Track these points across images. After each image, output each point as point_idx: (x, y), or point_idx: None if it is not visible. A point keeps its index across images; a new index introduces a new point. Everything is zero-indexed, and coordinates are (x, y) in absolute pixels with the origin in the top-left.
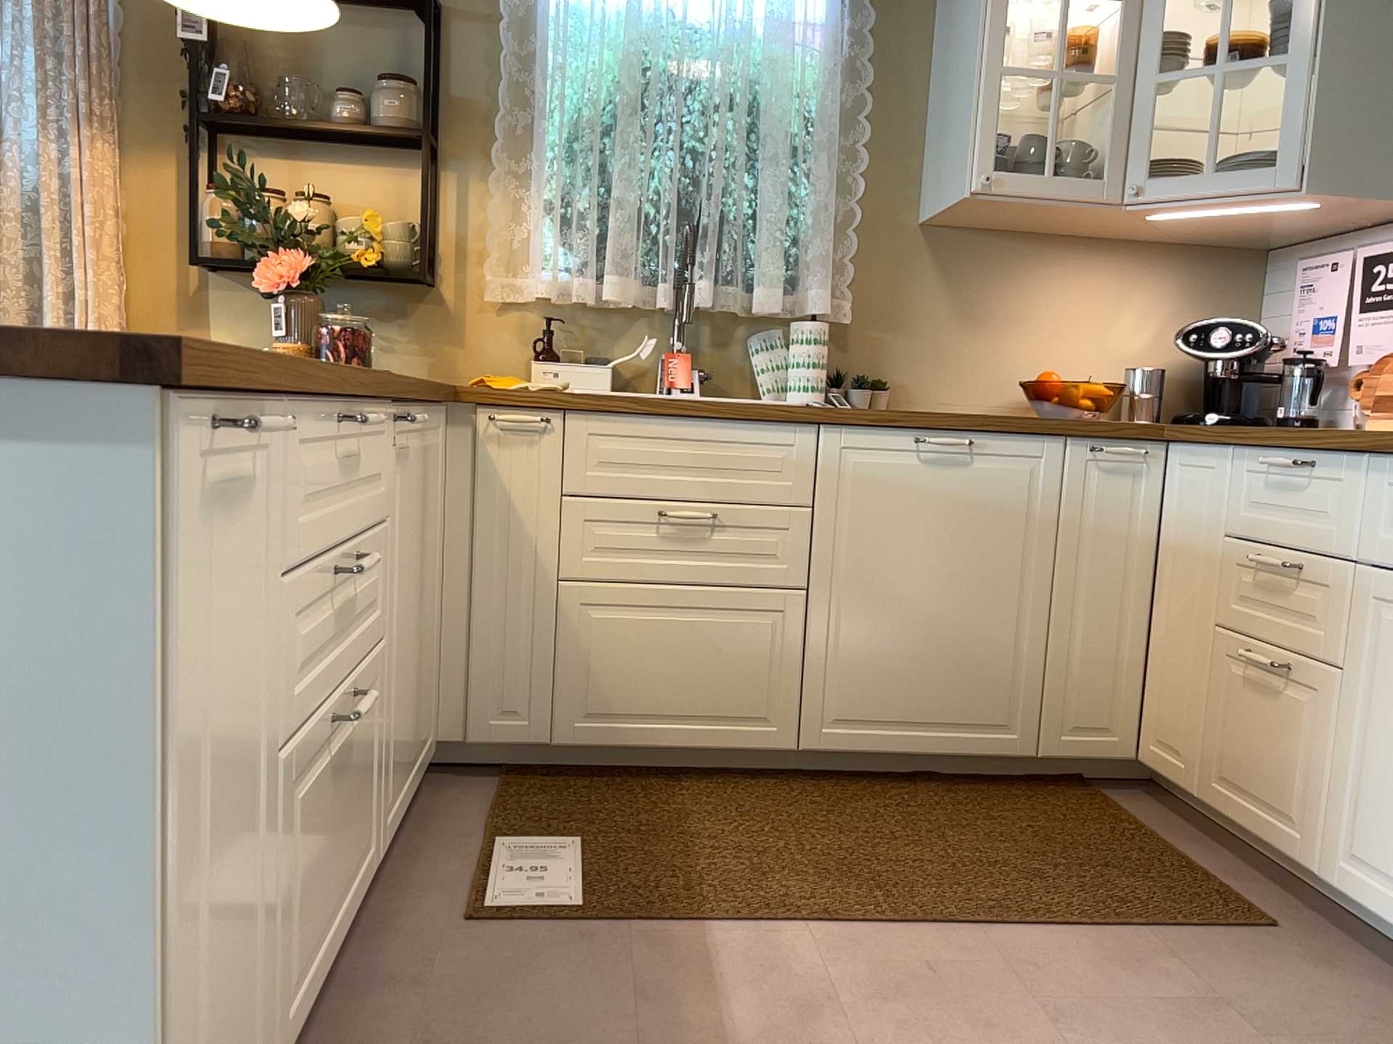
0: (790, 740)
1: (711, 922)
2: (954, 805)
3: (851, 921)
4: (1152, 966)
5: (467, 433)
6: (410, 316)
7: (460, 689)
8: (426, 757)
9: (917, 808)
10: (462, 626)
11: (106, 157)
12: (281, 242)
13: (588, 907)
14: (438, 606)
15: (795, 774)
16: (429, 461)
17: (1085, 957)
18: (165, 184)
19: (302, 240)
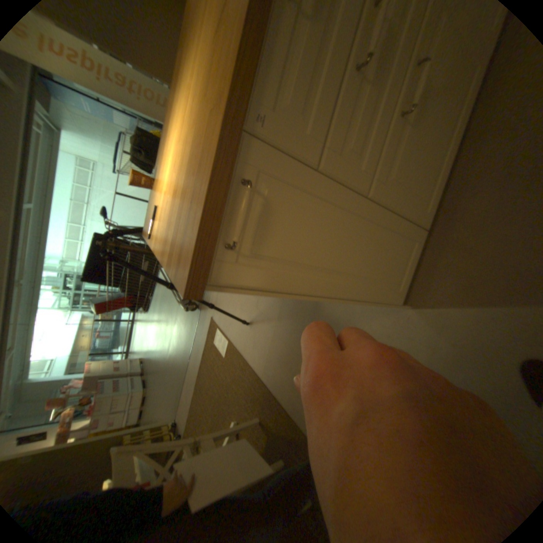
0: None
1: None
2: None
3: None
4: None
5: None
6: None
7: None
8: None
9: None
10: None
11: None
12: None
13: None
14: None
15: None
16: None
17: None
18: None
19: None
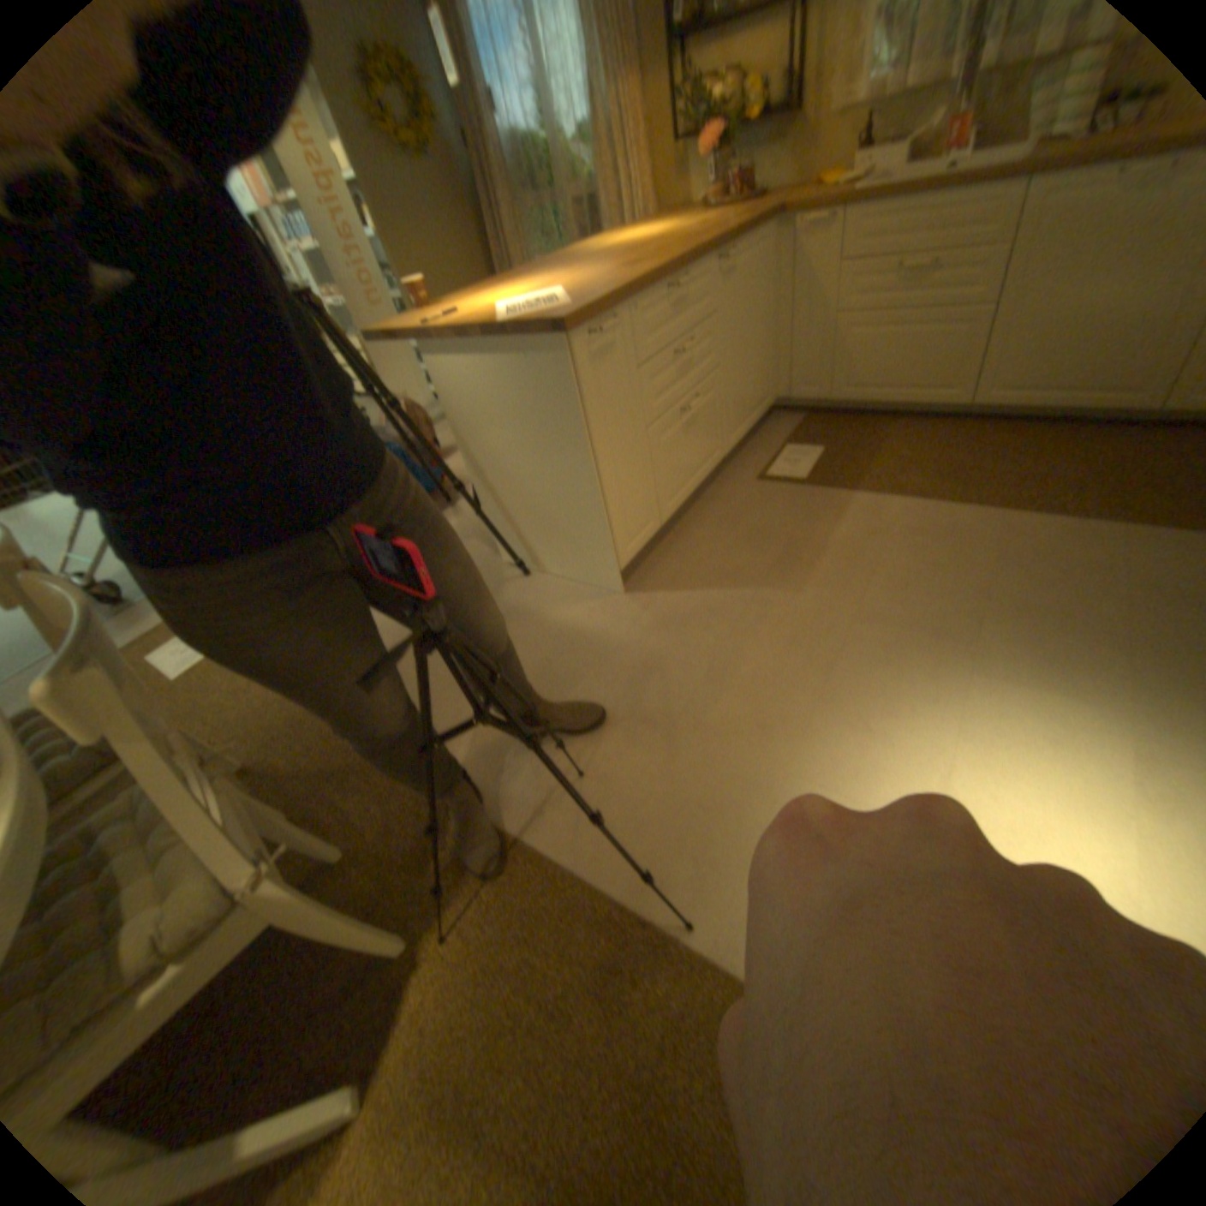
0: (968, 396)
1: (863, 488)
2: (1071, 437)
3: (936, 495)
4: (1108, 538)
5: (793, 228)
6: (786, 134)
7: (789, 371)
8: (766, 405)
9: (1040, 438)
10: (790, 339)
11: (630, 82)
12: (709, 114)
13: (811, 476)
14: (777, 330)
15: (974, 414)
16: (761, 257)
17: (1064, 528)
18: (659, 85)
19: (719, 108)
